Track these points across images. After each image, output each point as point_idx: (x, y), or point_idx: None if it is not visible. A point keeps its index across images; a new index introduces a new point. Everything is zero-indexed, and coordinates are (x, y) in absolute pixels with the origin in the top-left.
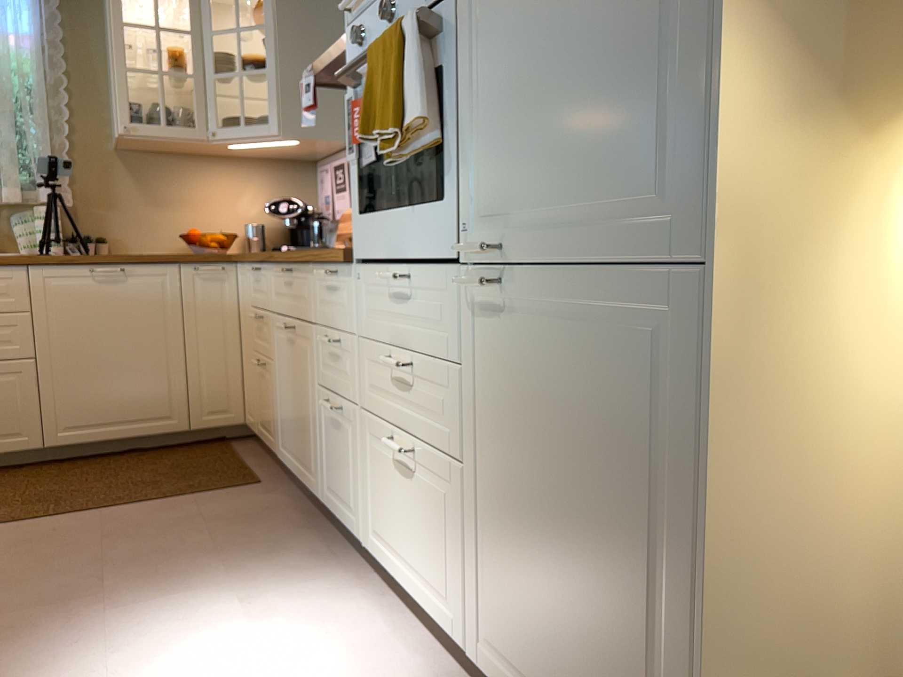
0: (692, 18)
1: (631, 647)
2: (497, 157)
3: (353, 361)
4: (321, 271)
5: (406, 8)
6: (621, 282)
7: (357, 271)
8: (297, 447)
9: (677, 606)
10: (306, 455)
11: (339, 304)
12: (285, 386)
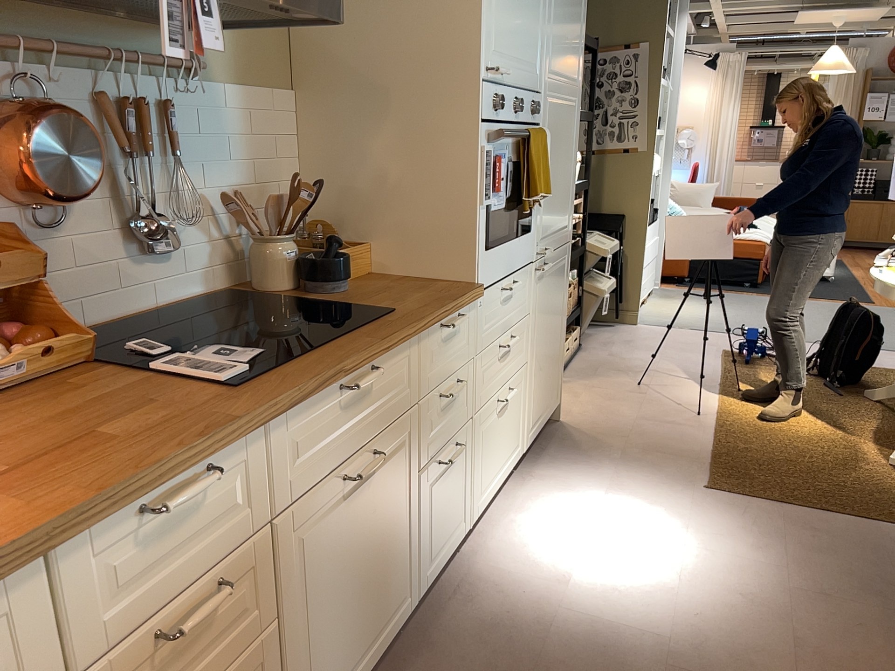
0: (572, 178)
1: (557, 356)
2: (546, 210)
3: (469, 384)
4: (435, 328)
5: (522, 112)
6: (562, 250)
7: (478, 300)
8: (368, 627)
9: (562, 332)
10: (391, 597)
11: (457, 346)
12: (333, 591)
